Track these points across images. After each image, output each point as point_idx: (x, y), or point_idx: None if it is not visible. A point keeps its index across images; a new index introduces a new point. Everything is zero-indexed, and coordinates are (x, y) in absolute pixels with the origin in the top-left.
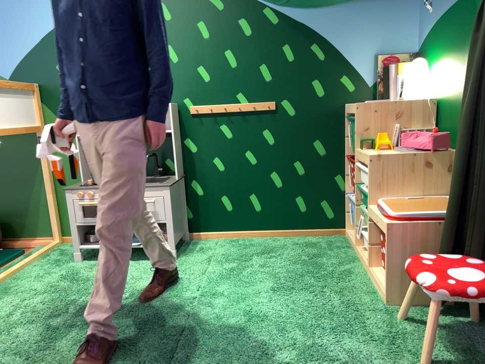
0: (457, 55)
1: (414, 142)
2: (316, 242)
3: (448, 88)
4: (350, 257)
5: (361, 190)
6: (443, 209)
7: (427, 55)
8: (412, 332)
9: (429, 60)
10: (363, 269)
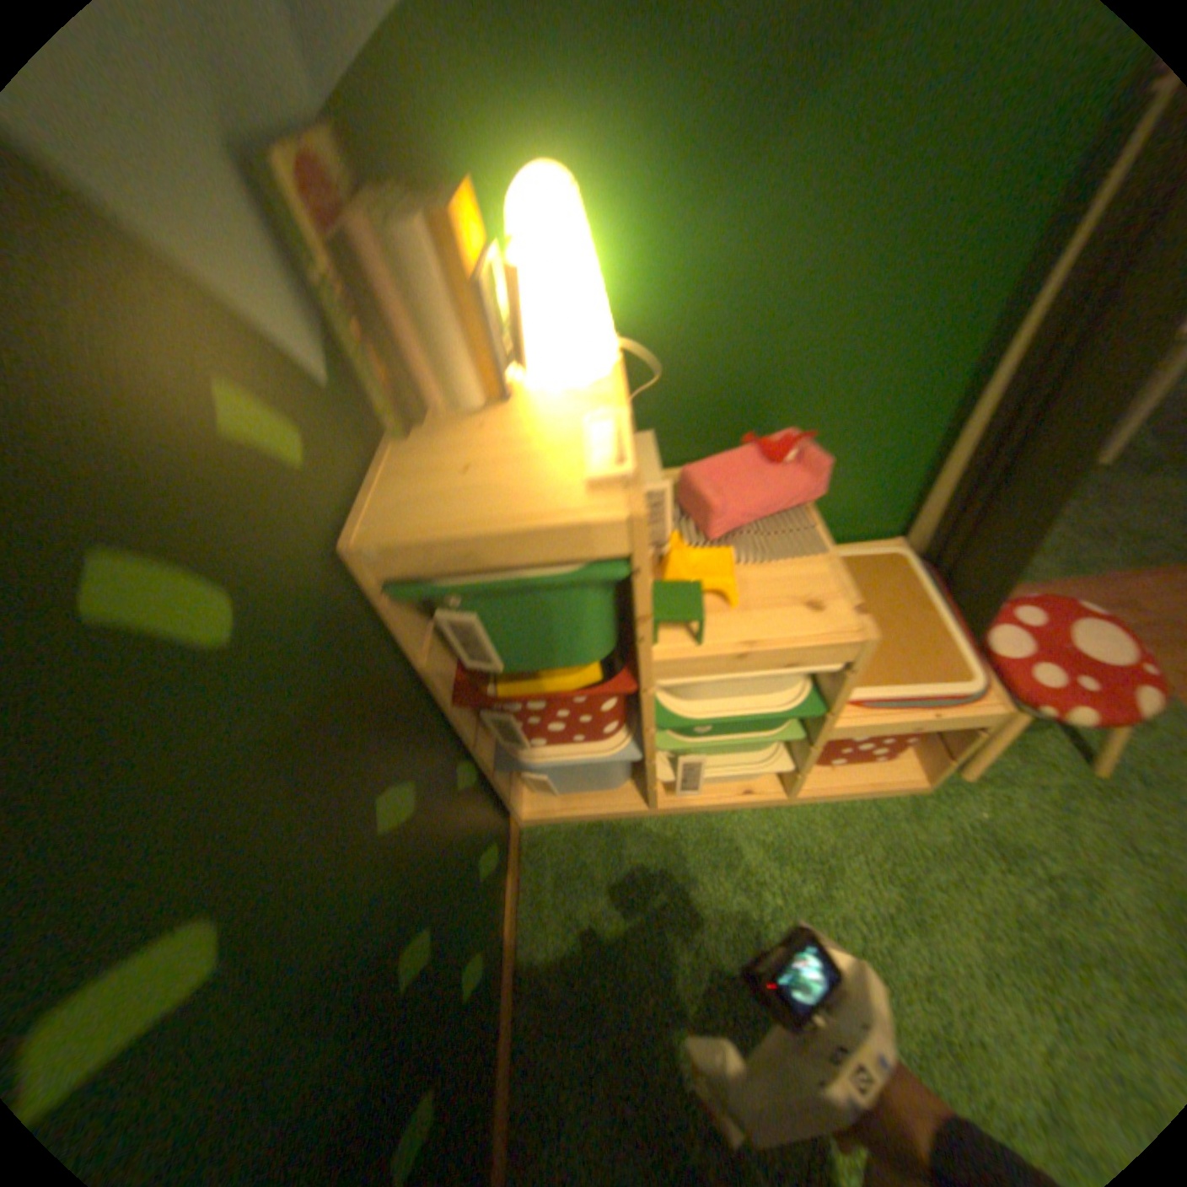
0: (746, 149)
1: (759, 502)
2: (573, 930)
3: (686, 286)
4: (684, 832)
5: (754, 721)
6: (902, 587)
7: (463, 134)
8: (1004, 769)
9: (498, 167)
10: (760, 811)
